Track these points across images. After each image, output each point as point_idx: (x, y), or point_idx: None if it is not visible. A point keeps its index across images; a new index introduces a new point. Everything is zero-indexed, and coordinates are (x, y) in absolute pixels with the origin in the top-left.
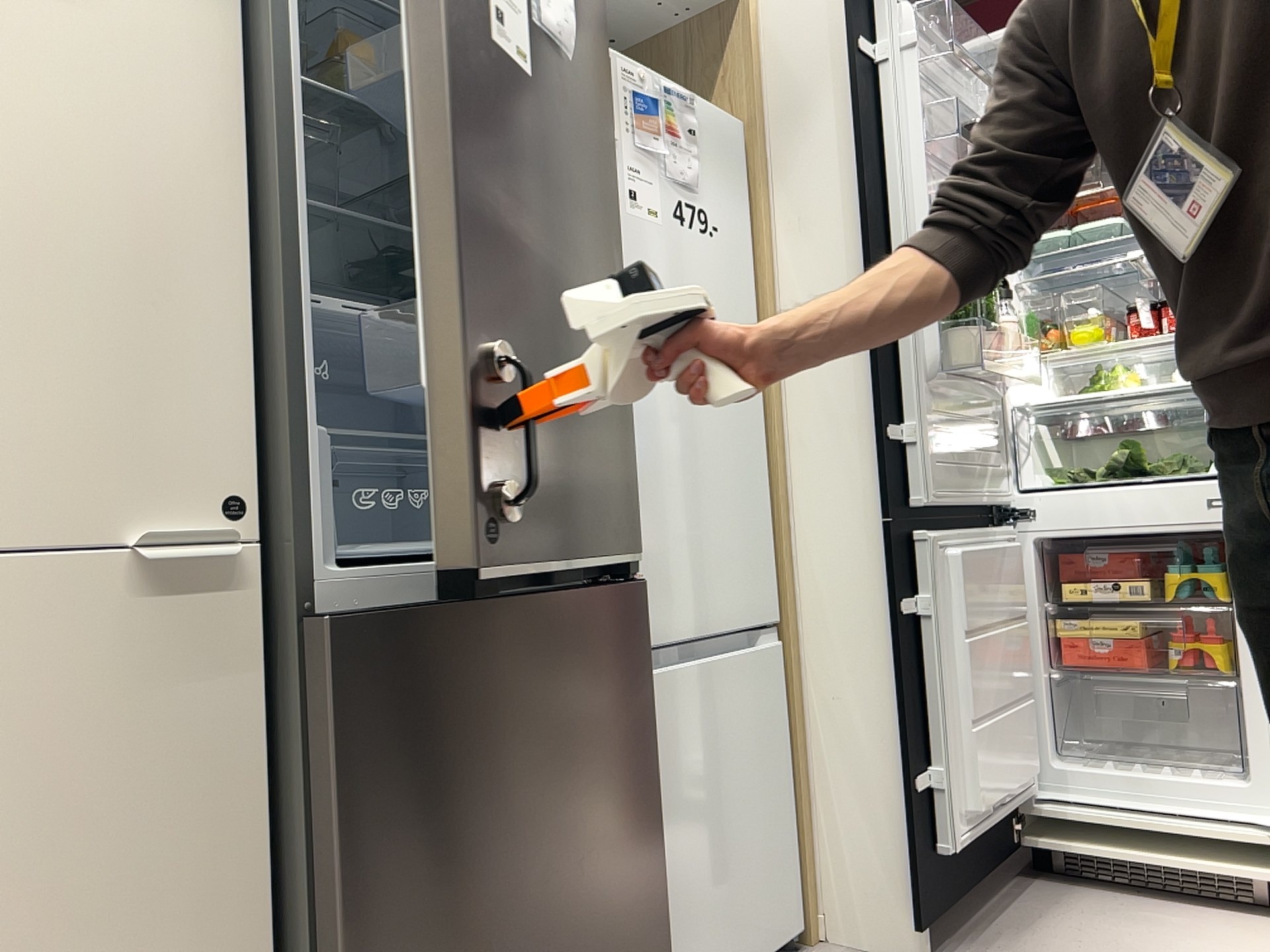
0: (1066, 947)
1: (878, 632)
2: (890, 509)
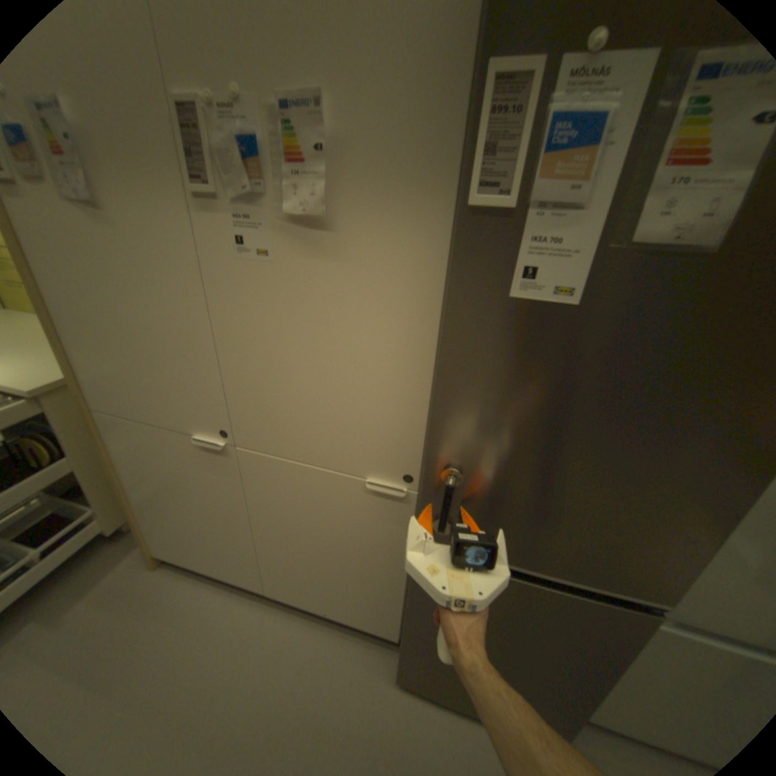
0: None
1: None
2: None
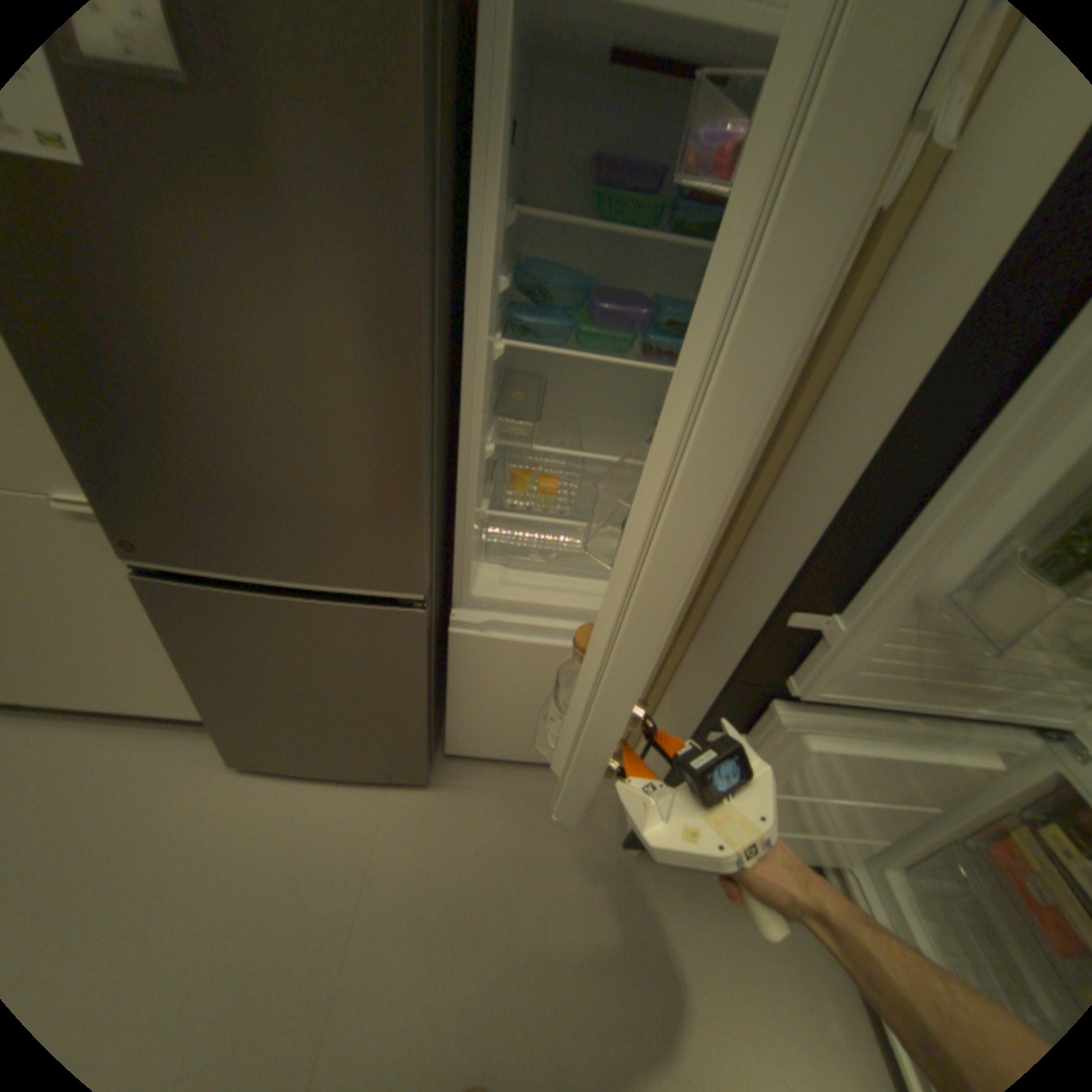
0: (719, 942)
1: (703, 717)
2: (740, 671)
